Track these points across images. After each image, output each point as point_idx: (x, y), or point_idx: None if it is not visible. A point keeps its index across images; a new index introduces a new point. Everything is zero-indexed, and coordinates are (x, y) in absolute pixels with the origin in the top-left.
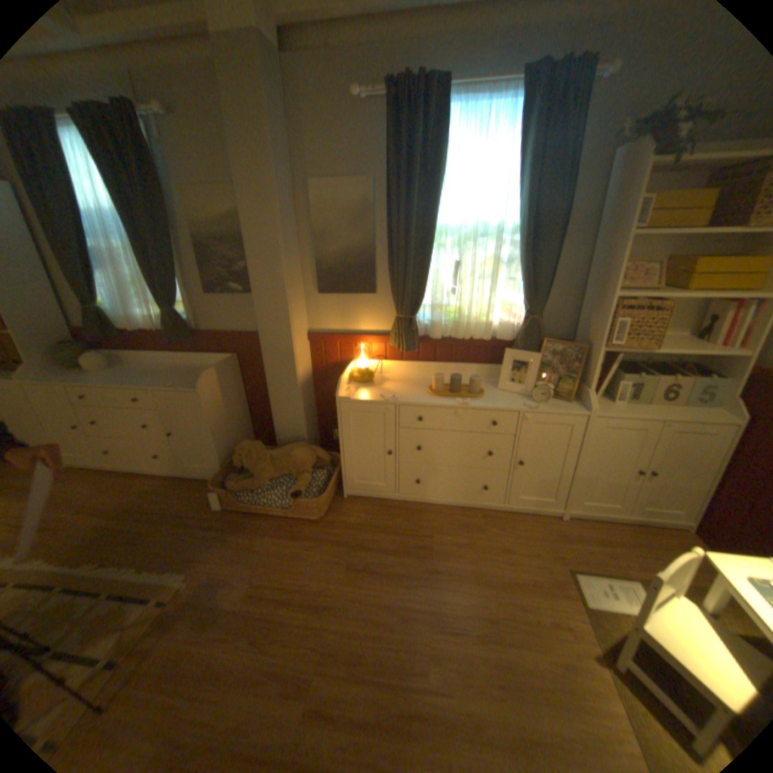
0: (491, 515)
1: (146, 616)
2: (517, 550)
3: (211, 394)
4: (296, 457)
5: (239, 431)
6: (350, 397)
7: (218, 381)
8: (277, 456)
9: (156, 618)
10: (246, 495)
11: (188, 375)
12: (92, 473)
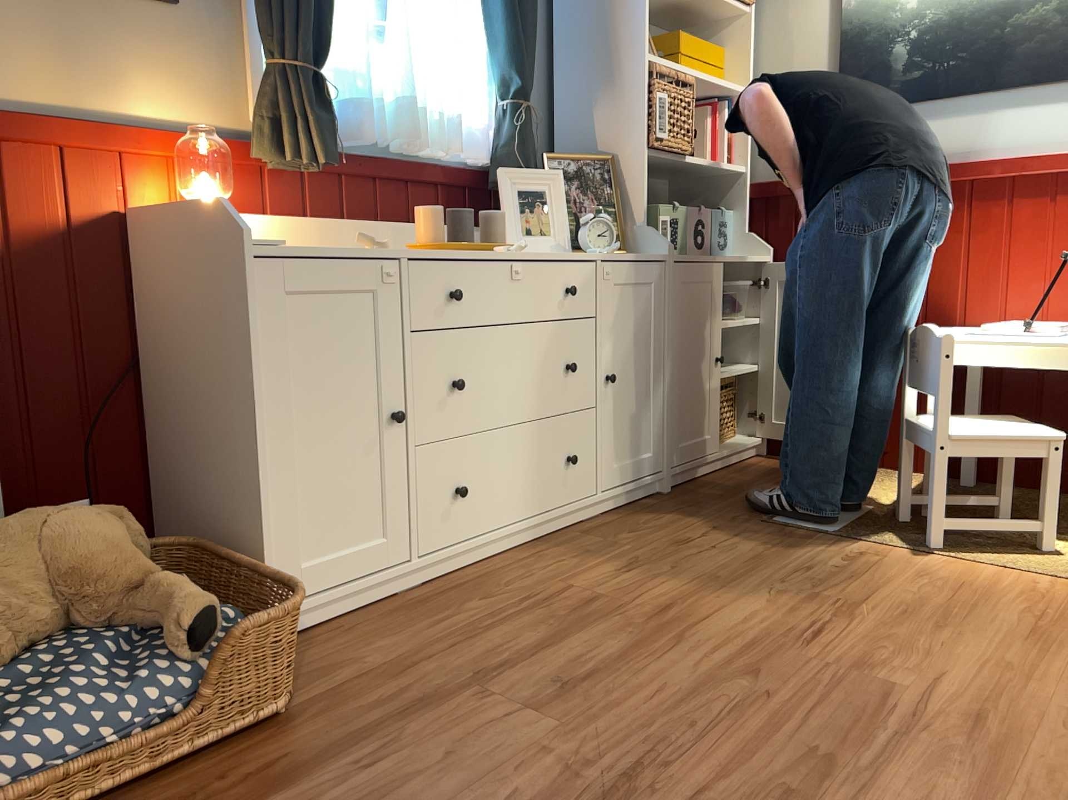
0: (587, 527)
1: None
2: (685, 535)
3: None
4: (76, 536)
5: None
6: (281, 242)
7: None
8: None
9: None
10: None
11: None
12: None
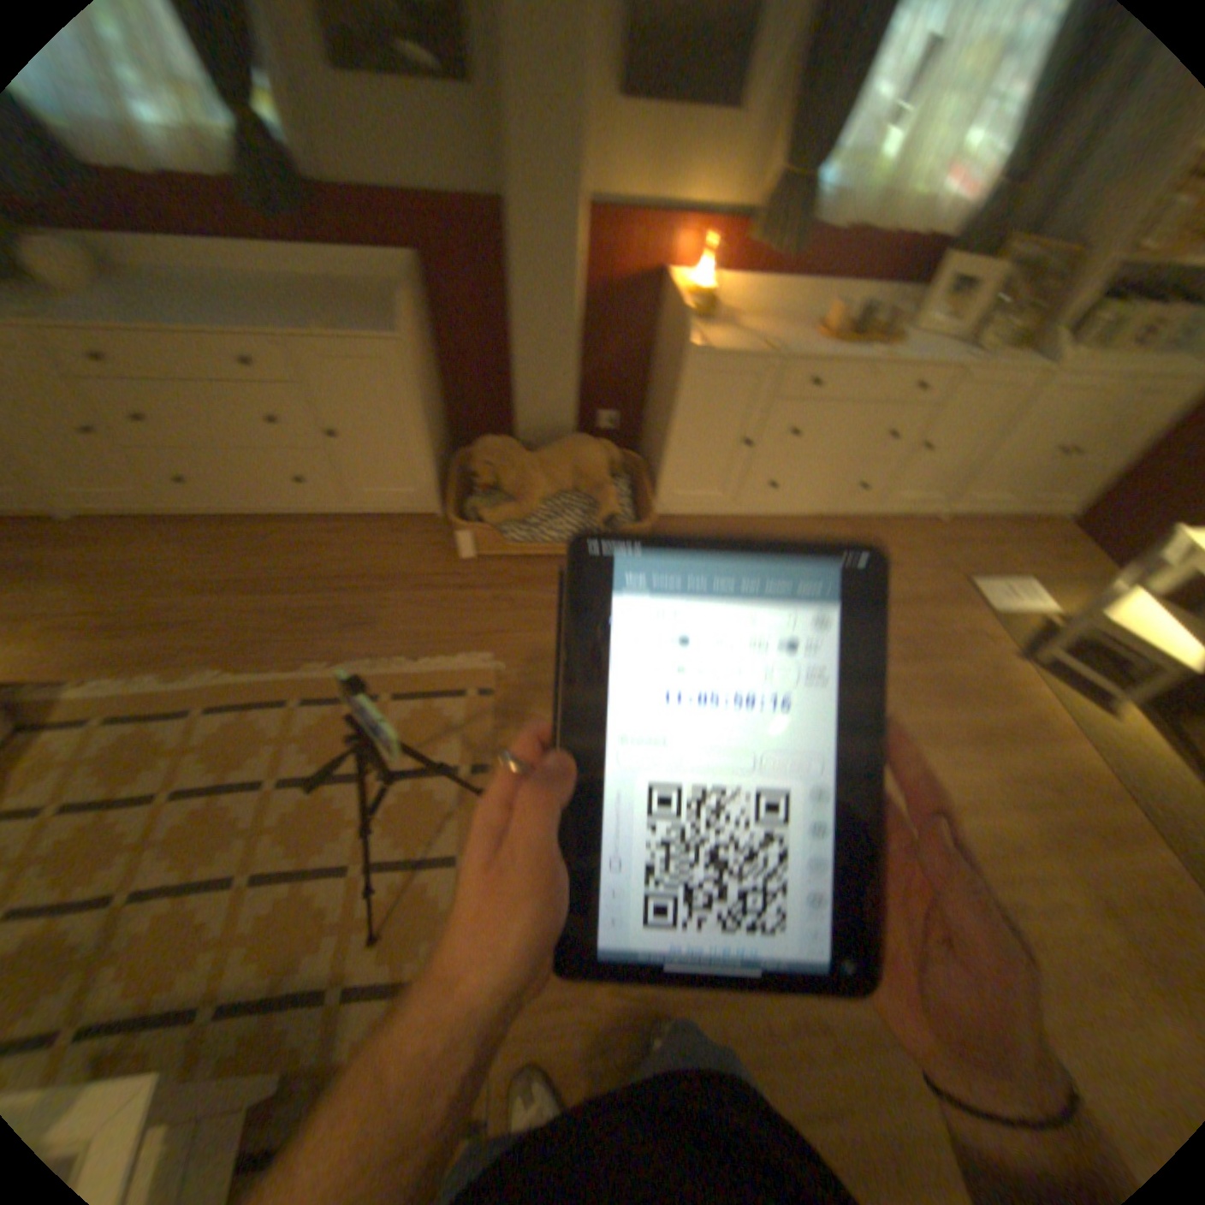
0: (855, 525)
1: (478, 710)
2: (901, 562)
3: (416, 345)
4: (587, 461)
5: (441, 422)
6: (712, 347)
7: (417, 317)
8: (551, 462)
9: (494, 709)
10: (516, 530)
11: (337, 302)
12: (155, 523)
